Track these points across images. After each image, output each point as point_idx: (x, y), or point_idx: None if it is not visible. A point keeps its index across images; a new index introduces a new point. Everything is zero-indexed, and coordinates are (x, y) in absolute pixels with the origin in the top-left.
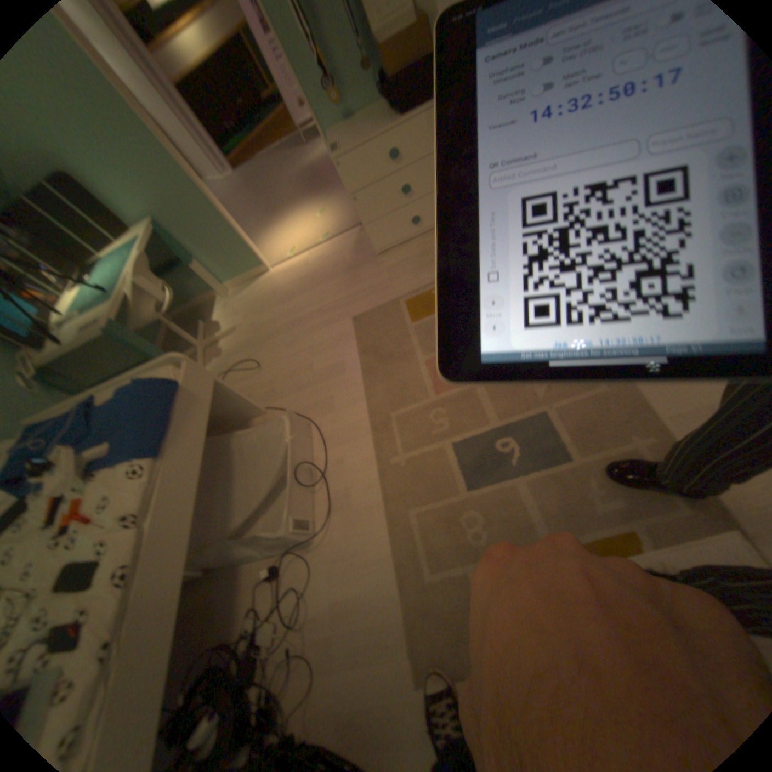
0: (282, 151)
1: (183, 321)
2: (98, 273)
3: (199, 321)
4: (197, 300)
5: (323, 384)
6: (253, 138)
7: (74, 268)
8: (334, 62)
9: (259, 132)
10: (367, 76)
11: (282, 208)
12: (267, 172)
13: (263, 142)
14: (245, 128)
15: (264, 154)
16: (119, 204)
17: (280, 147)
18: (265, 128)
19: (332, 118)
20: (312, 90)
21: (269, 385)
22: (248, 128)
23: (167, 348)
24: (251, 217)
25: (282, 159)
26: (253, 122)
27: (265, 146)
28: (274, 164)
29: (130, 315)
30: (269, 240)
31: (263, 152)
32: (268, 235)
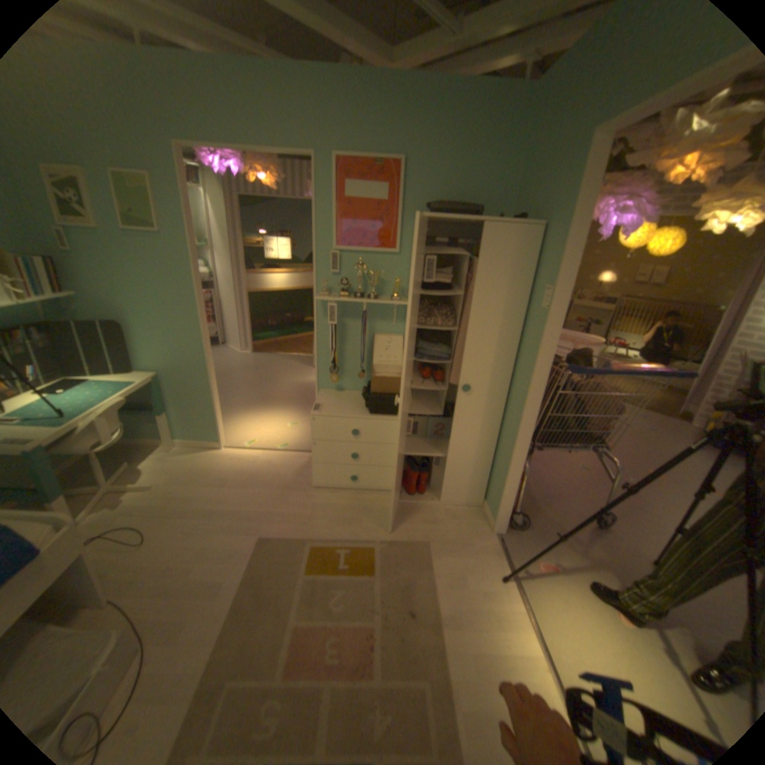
0: (294, 364)
1: (112, 457)
2: (72, 399)
3: (124, 467)
4: (140, 444)
5: (187, 605)
6: (281, 343)
7: (58, 381)
8: (344, 363)
9: (287, 341)
10: (362, 378)
11: (266, 405)
12: (274, 372)
13: (286, 350)
14: (280, 333)
15: (281, 358)
16: (140, 358)
17: (295, 361)
18: (293, 342)
19: (328, 387)
20: (323, 368)
21: (134, 576)
22: (282, 335)
23: (72, 475)
24: (239, 398)
25: (290, 369)
26: (288, 333)
27: (285, 353)
28: (282, 369)
29: (65, 446)
30: (239, 425)
31: (281, 356)
32: (241, 420)
